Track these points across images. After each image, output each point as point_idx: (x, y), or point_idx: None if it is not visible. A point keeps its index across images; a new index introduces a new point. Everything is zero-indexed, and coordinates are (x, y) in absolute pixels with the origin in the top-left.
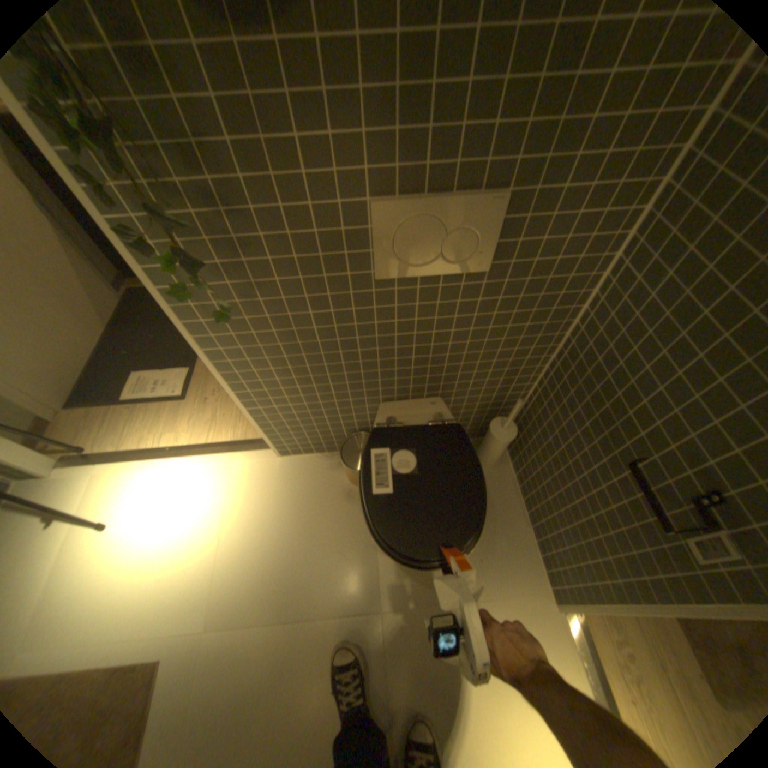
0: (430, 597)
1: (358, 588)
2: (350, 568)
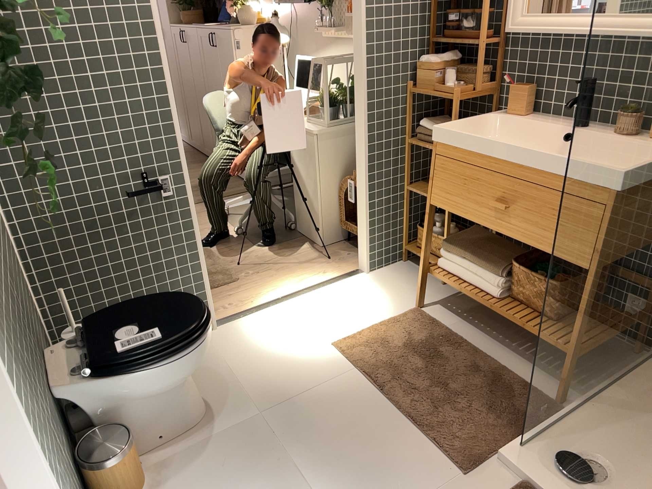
0: (233, 389)
1: (246, 436)
2: (232, 450)
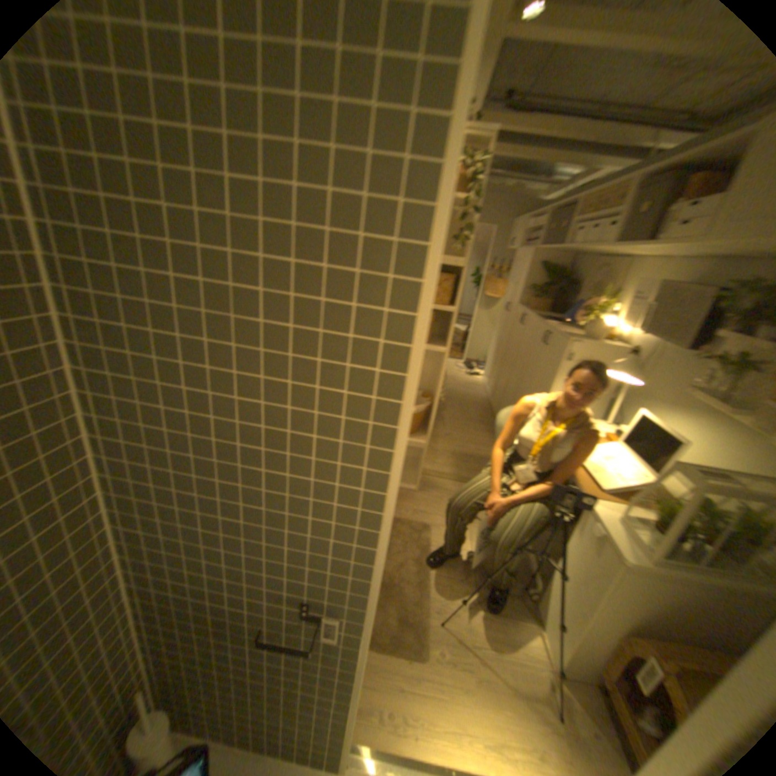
0: None
1: None
2: None
